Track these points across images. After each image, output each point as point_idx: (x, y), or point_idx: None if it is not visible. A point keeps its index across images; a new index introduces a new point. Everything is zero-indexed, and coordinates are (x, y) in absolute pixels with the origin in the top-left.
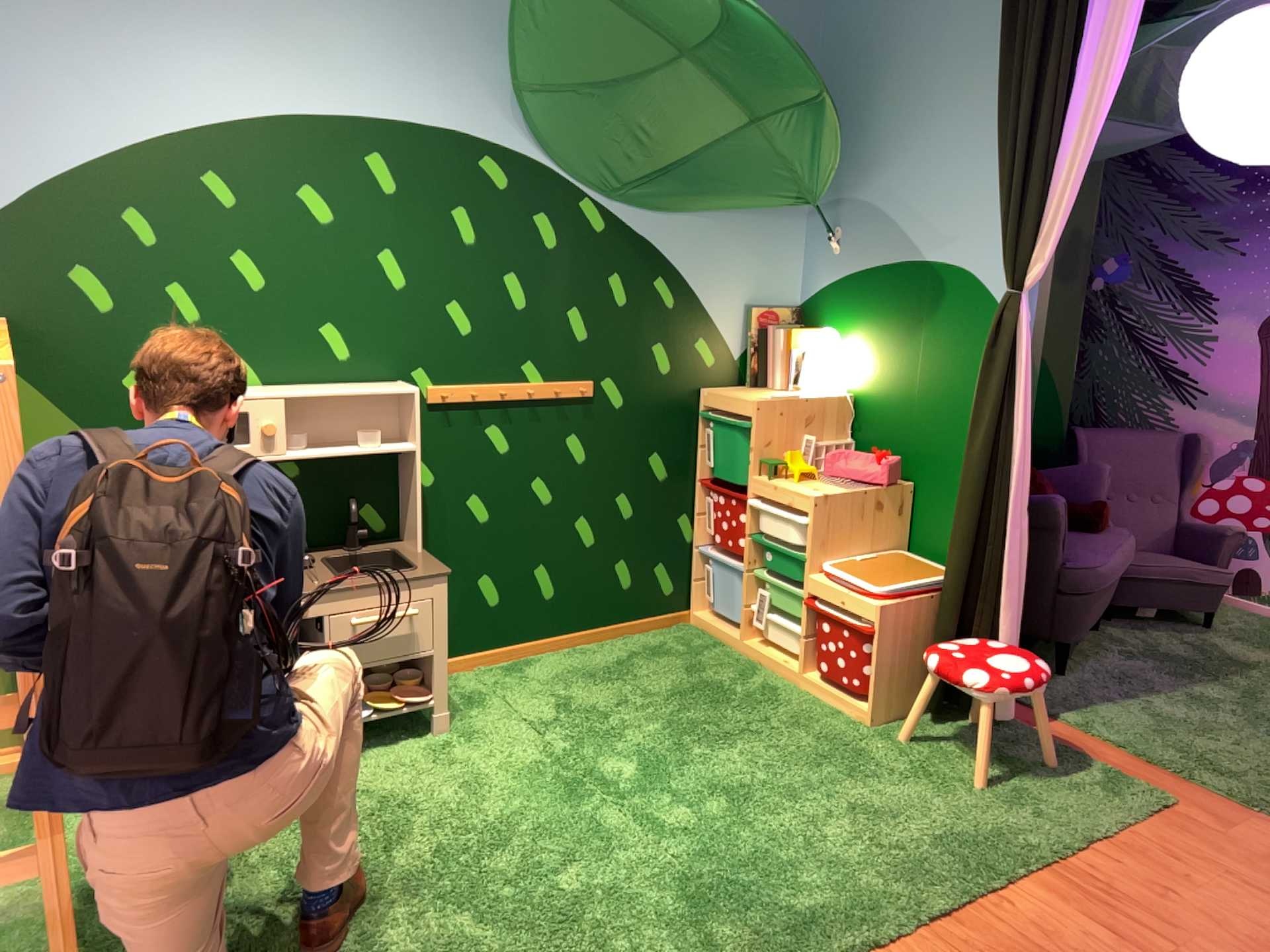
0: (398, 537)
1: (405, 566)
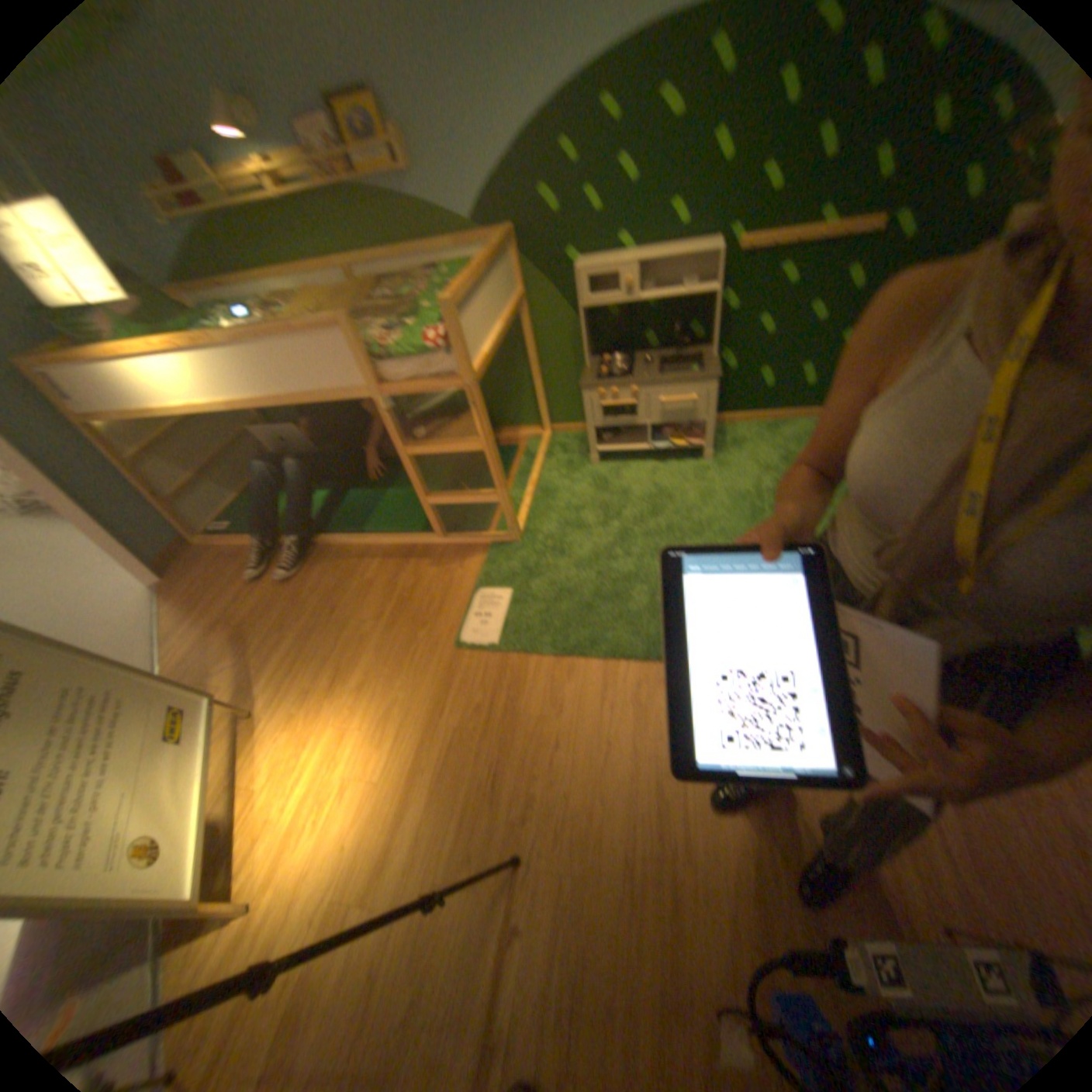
0: (707, 343)
1: (699, 366)
